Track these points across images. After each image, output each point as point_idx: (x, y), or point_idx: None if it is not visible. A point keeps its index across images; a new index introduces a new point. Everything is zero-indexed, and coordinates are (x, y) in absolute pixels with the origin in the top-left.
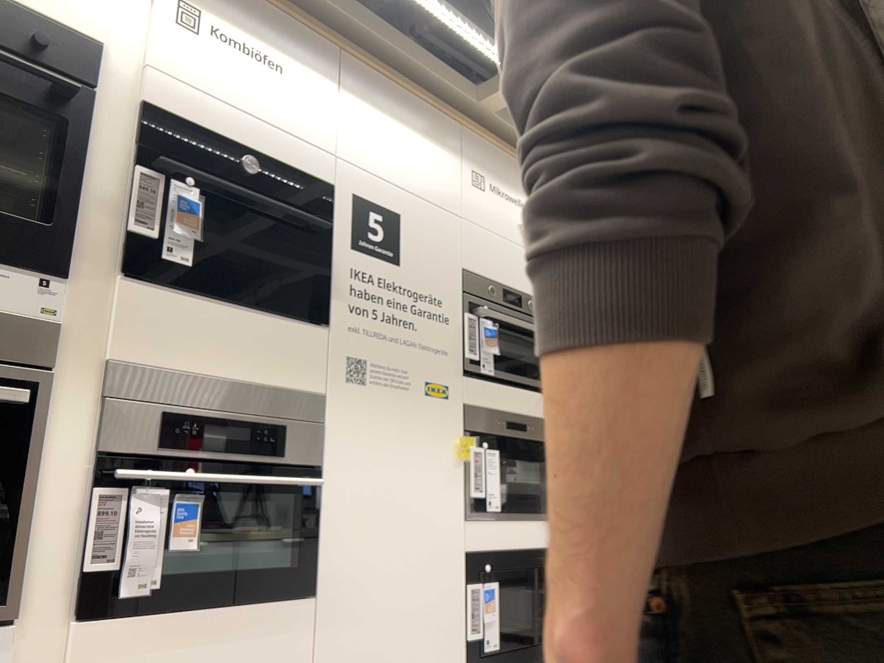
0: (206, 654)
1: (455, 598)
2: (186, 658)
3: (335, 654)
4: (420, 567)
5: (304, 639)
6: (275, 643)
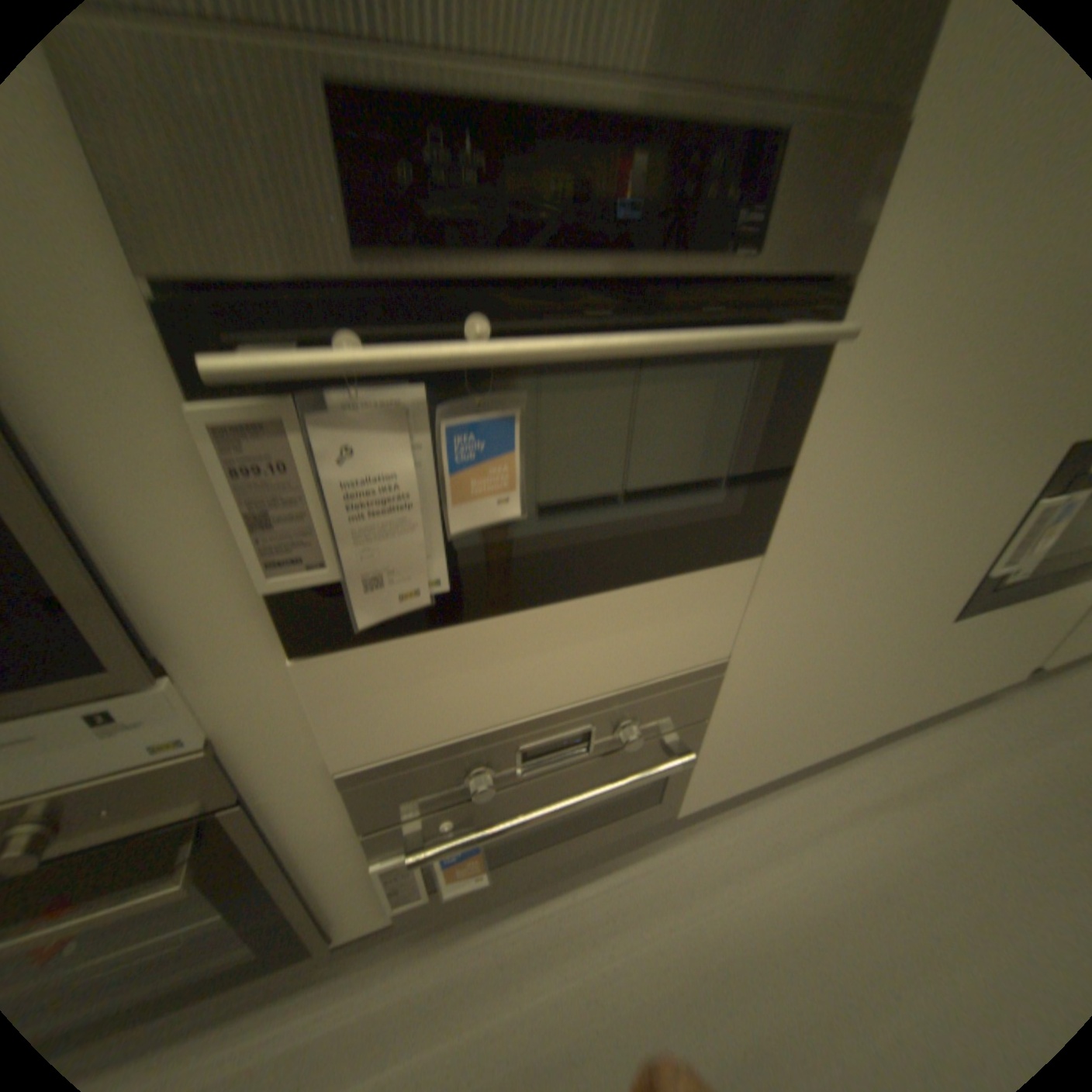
0: (560, 655)
1: (1009, 519)
2: (523, 664)
3: (778, 620)
4: (979, 479)
5: (730, 611)
6: (682, 623)
